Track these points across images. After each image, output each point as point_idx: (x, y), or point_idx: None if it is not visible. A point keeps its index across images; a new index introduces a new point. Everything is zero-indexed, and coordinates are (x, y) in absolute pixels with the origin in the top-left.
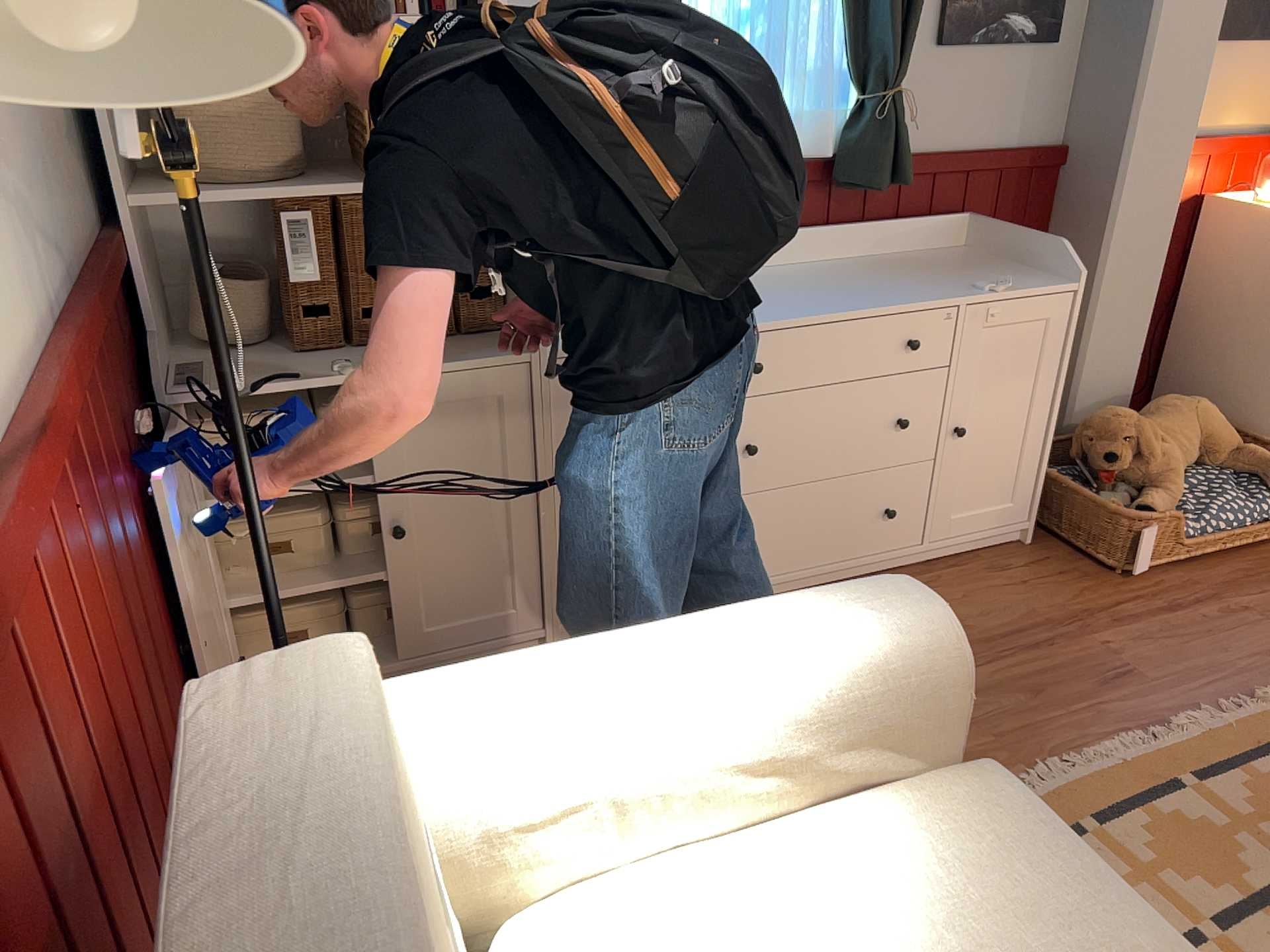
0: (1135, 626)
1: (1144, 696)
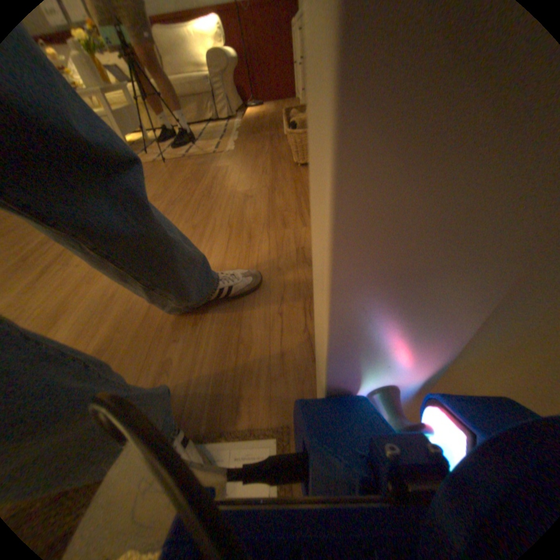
0: (268, 137)
1: (245, 135)
